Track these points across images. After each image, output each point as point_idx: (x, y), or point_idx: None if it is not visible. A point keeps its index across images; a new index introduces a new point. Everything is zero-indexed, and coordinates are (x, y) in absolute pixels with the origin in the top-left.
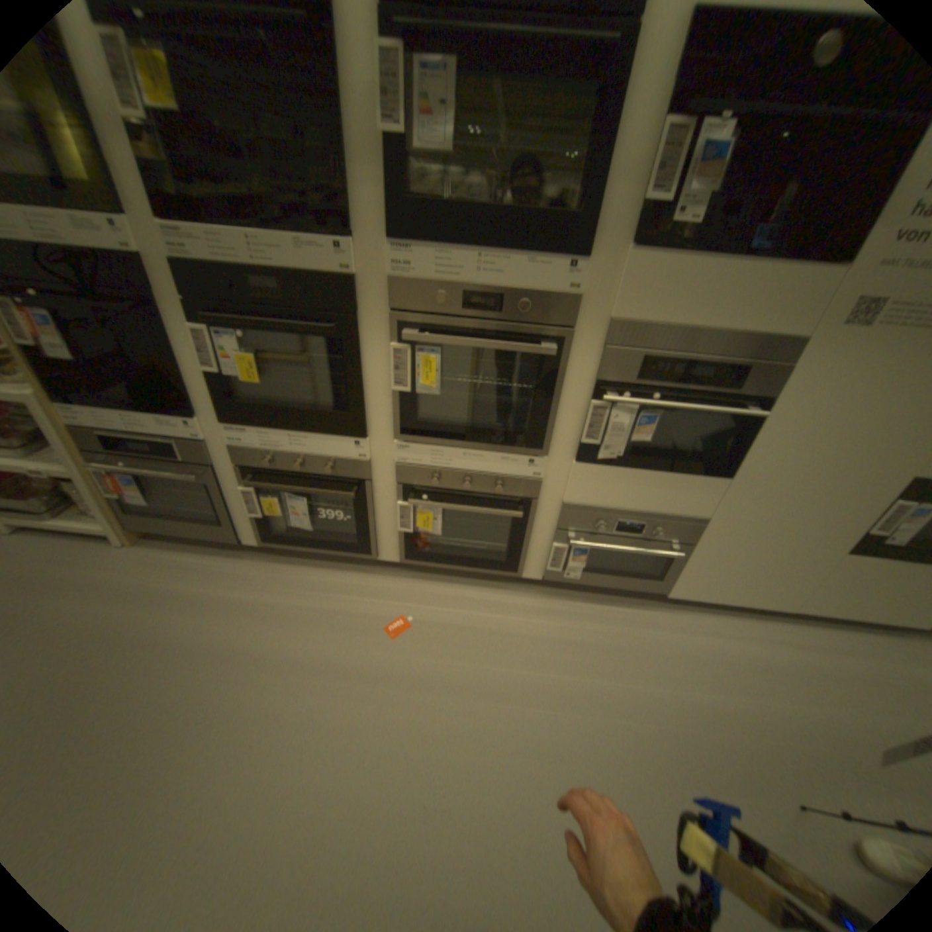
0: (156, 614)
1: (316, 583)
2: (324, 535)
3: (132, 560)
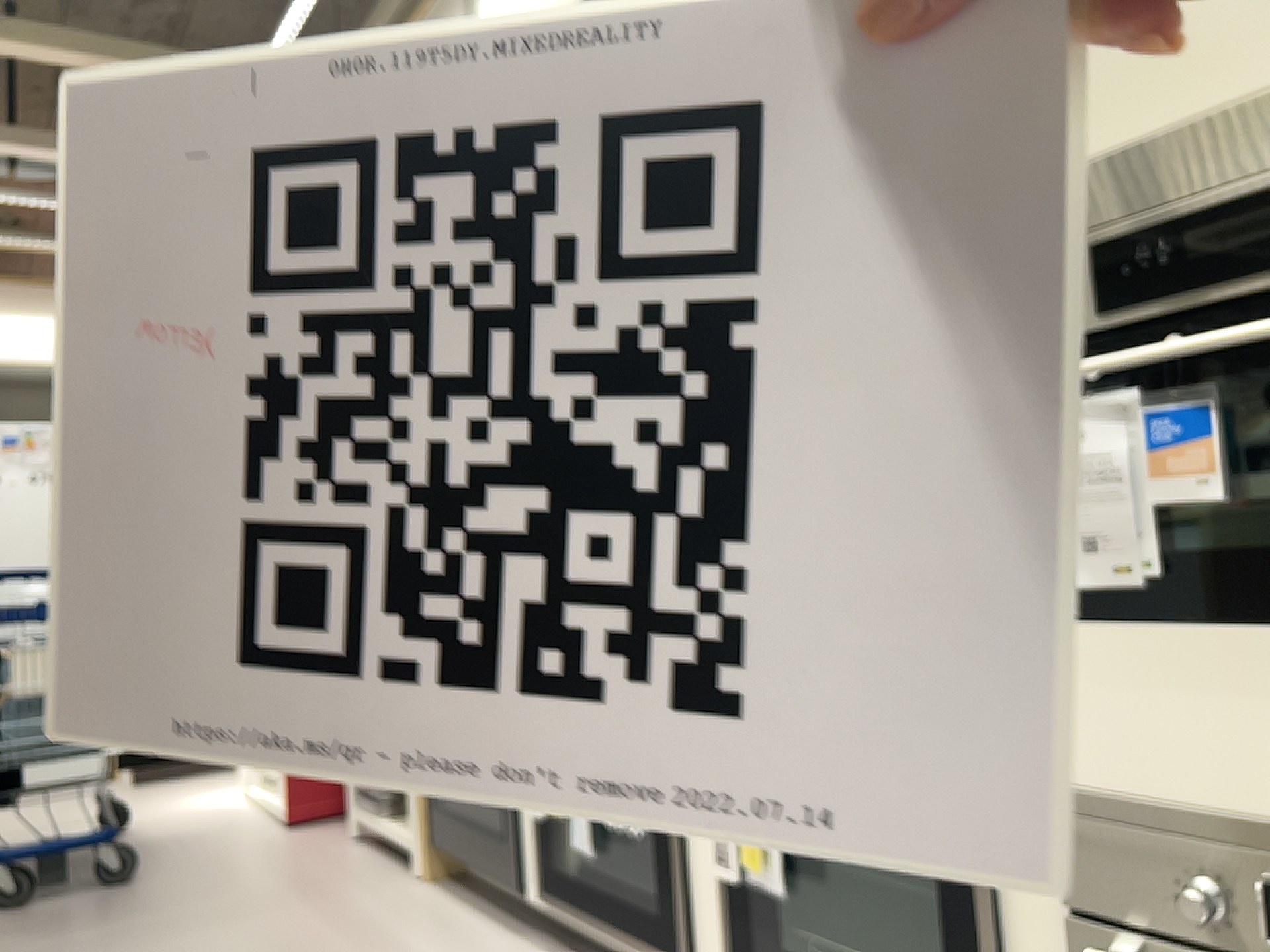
0: None
1: None
2: (638, 903)
3: (413, 894)
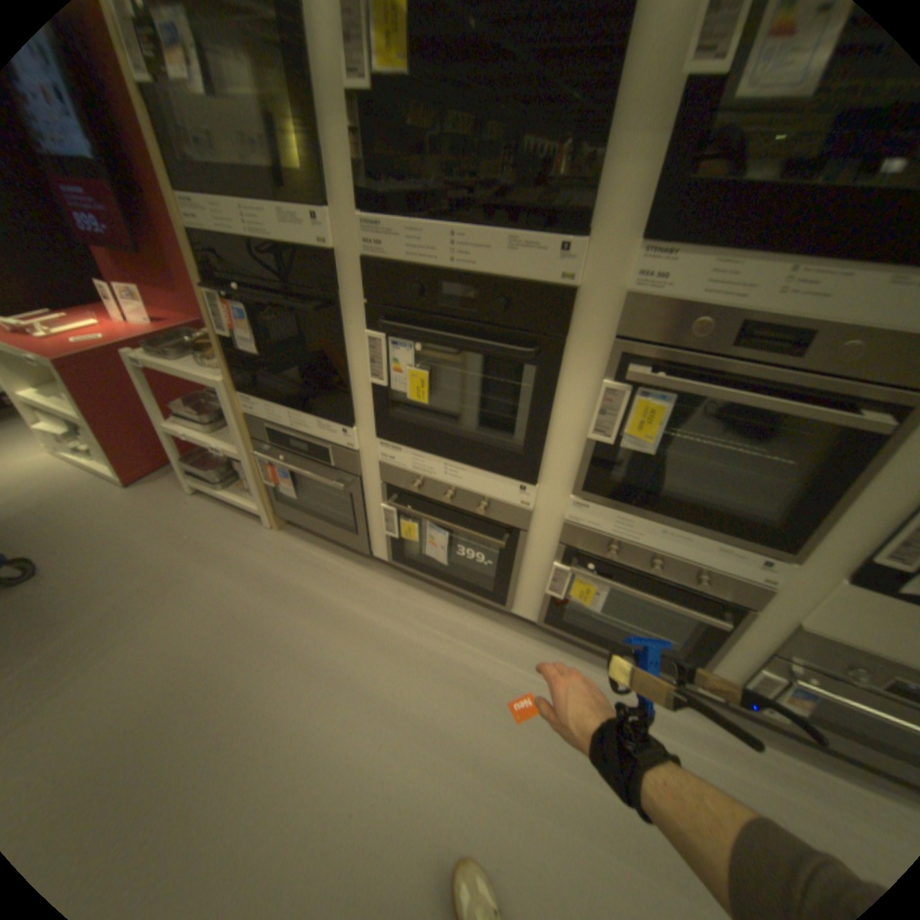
0: (287, 611)
1: (440, 618)
2: (456, 567)
3: (276, 544)
